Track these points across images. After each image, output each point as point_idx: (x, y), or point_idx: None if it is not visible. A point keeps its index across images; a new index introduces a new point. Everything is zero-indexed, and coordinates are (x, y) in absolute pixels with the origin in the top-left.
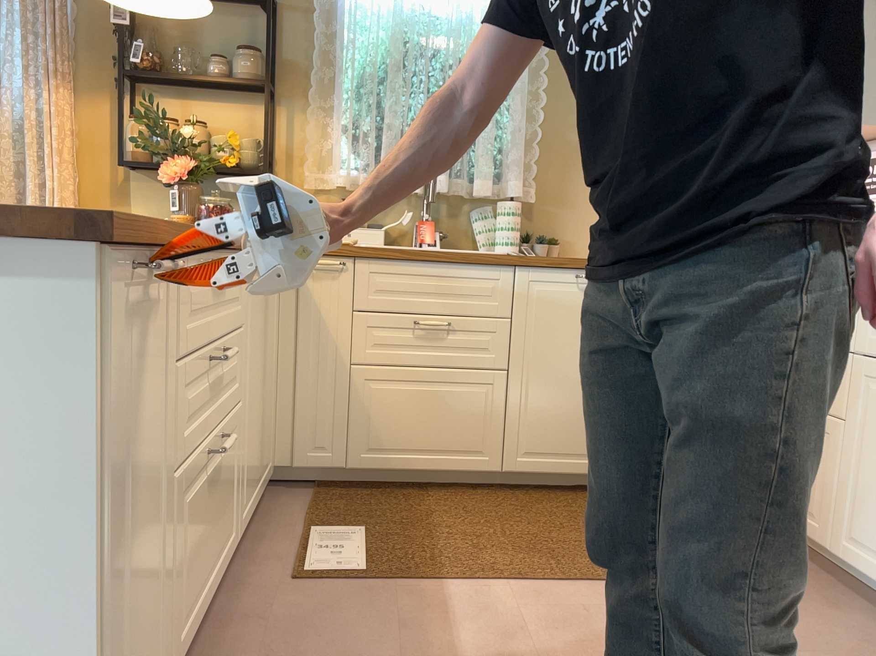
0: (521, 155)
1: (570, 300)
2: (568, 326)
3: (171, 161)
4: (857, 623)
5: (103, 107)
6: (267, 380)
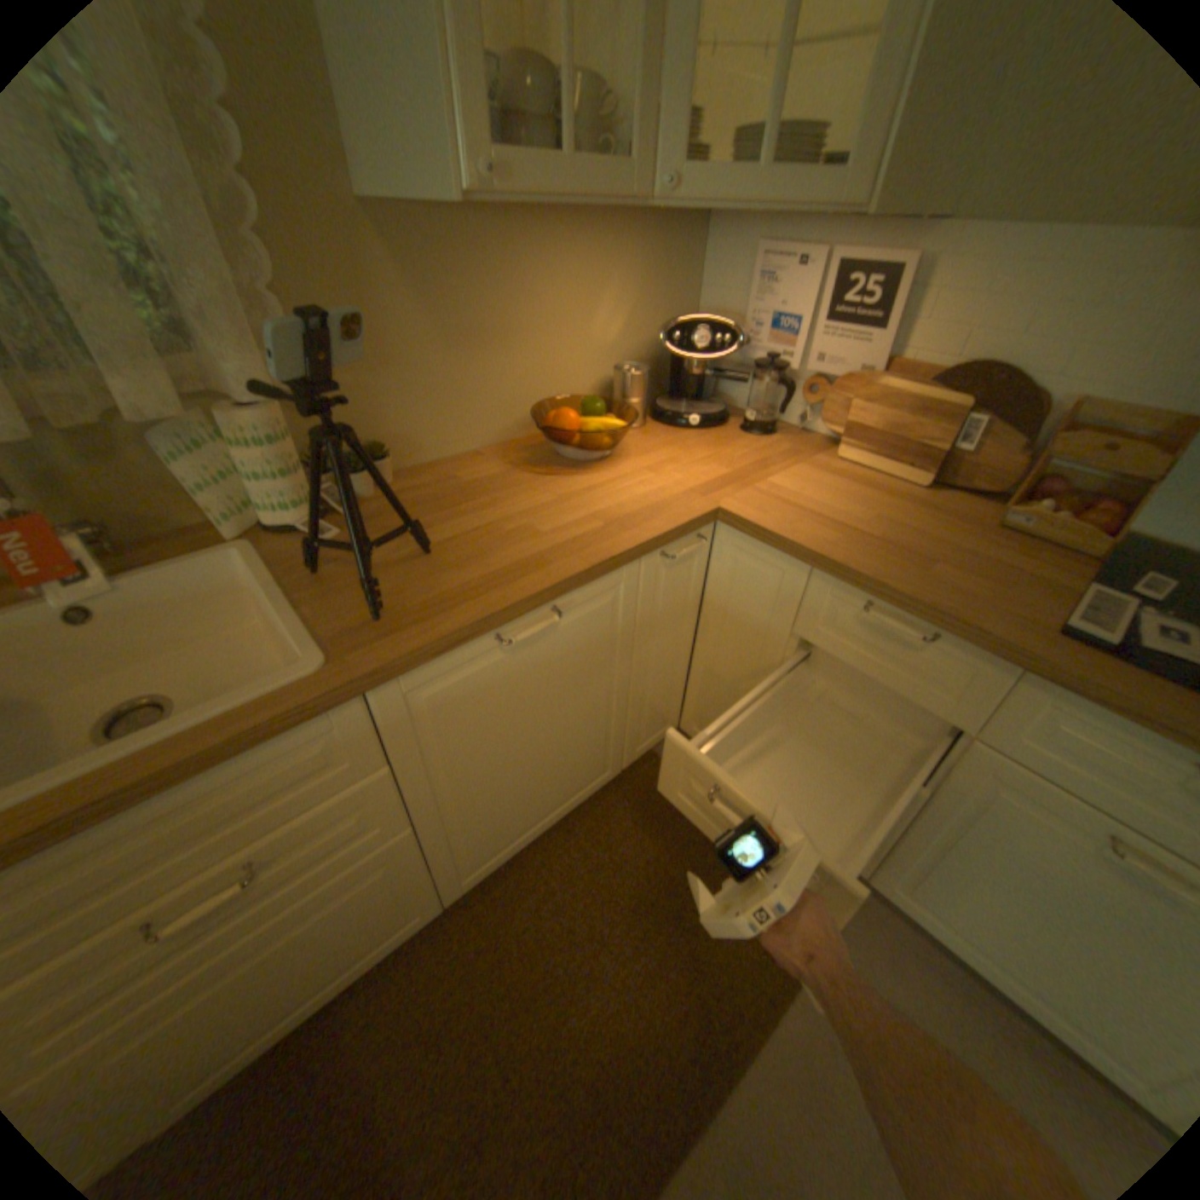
0: (221, 280)
1: (491, 680)
2: (497, 715)
3: None
4: (927, 986)
5: None
6: None
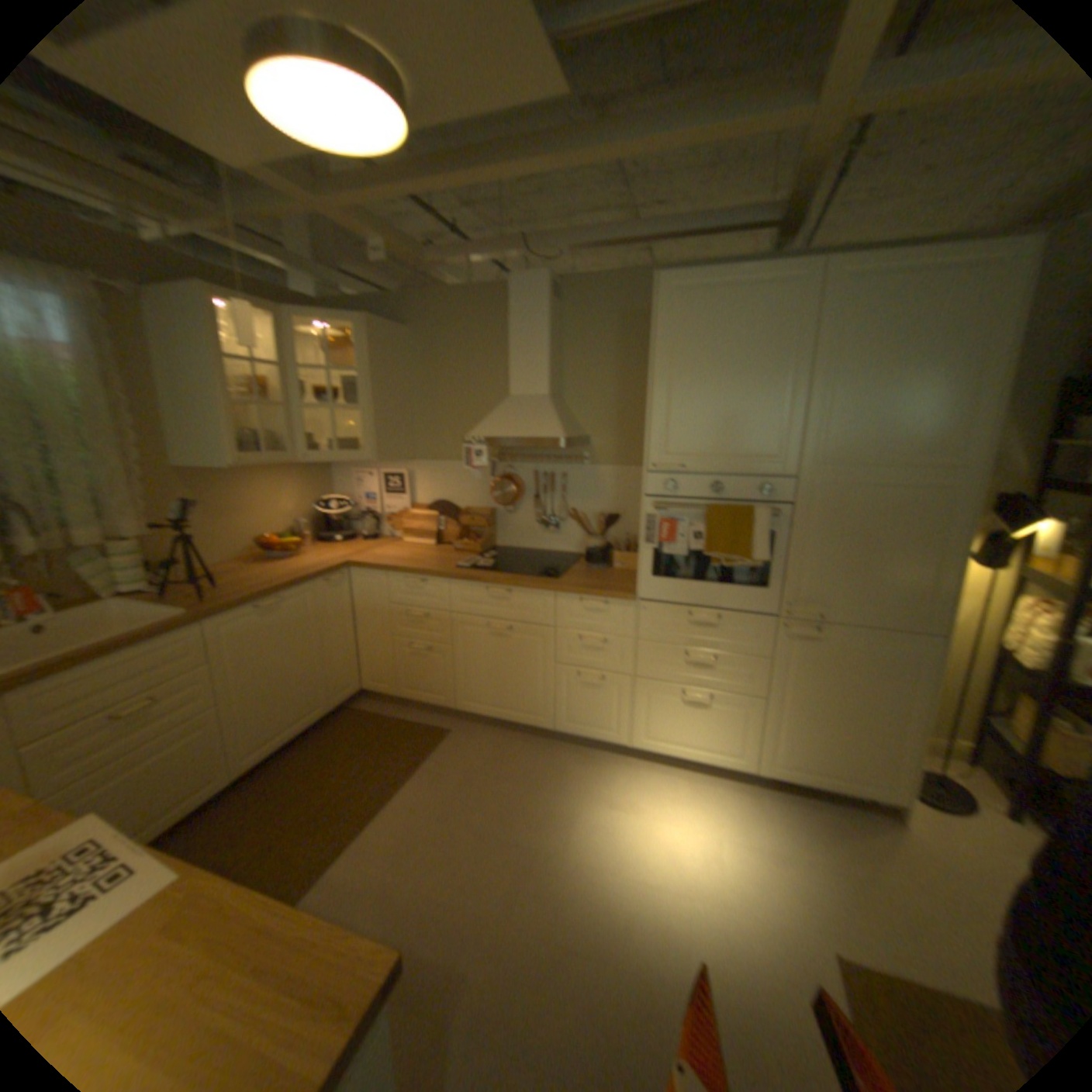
0: (127, 499)
1: (254, 630)
2: (257, 649)
3: None
4: (483, 739)
5: None
6: None
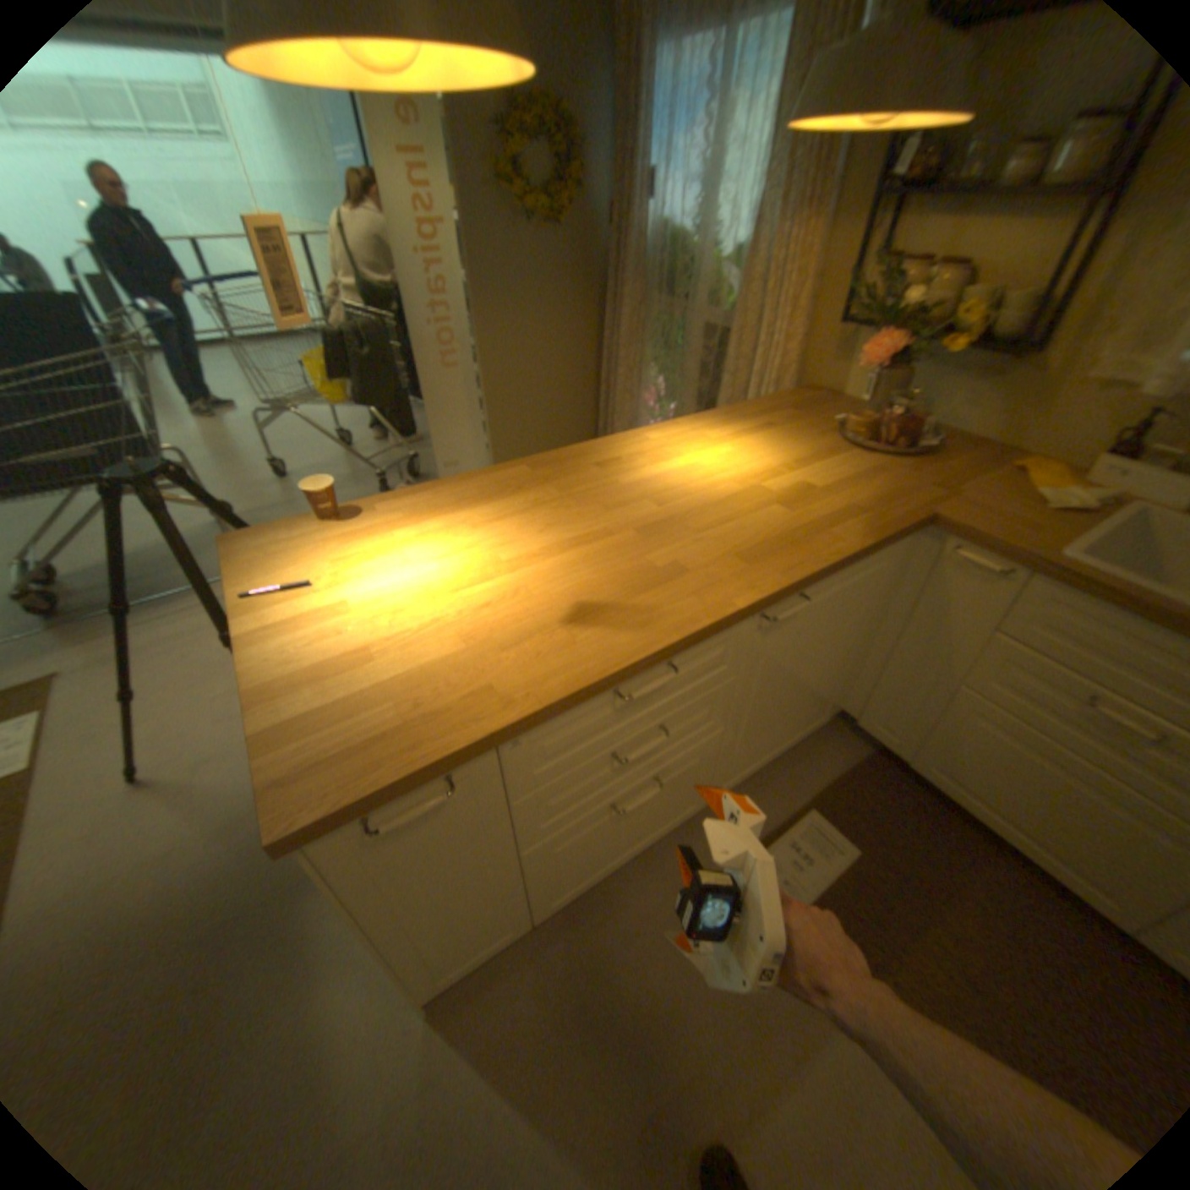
0: None
1: None
2: None
3: (881, 333)
4: None
5: (854, 229)
6: (829, 666)
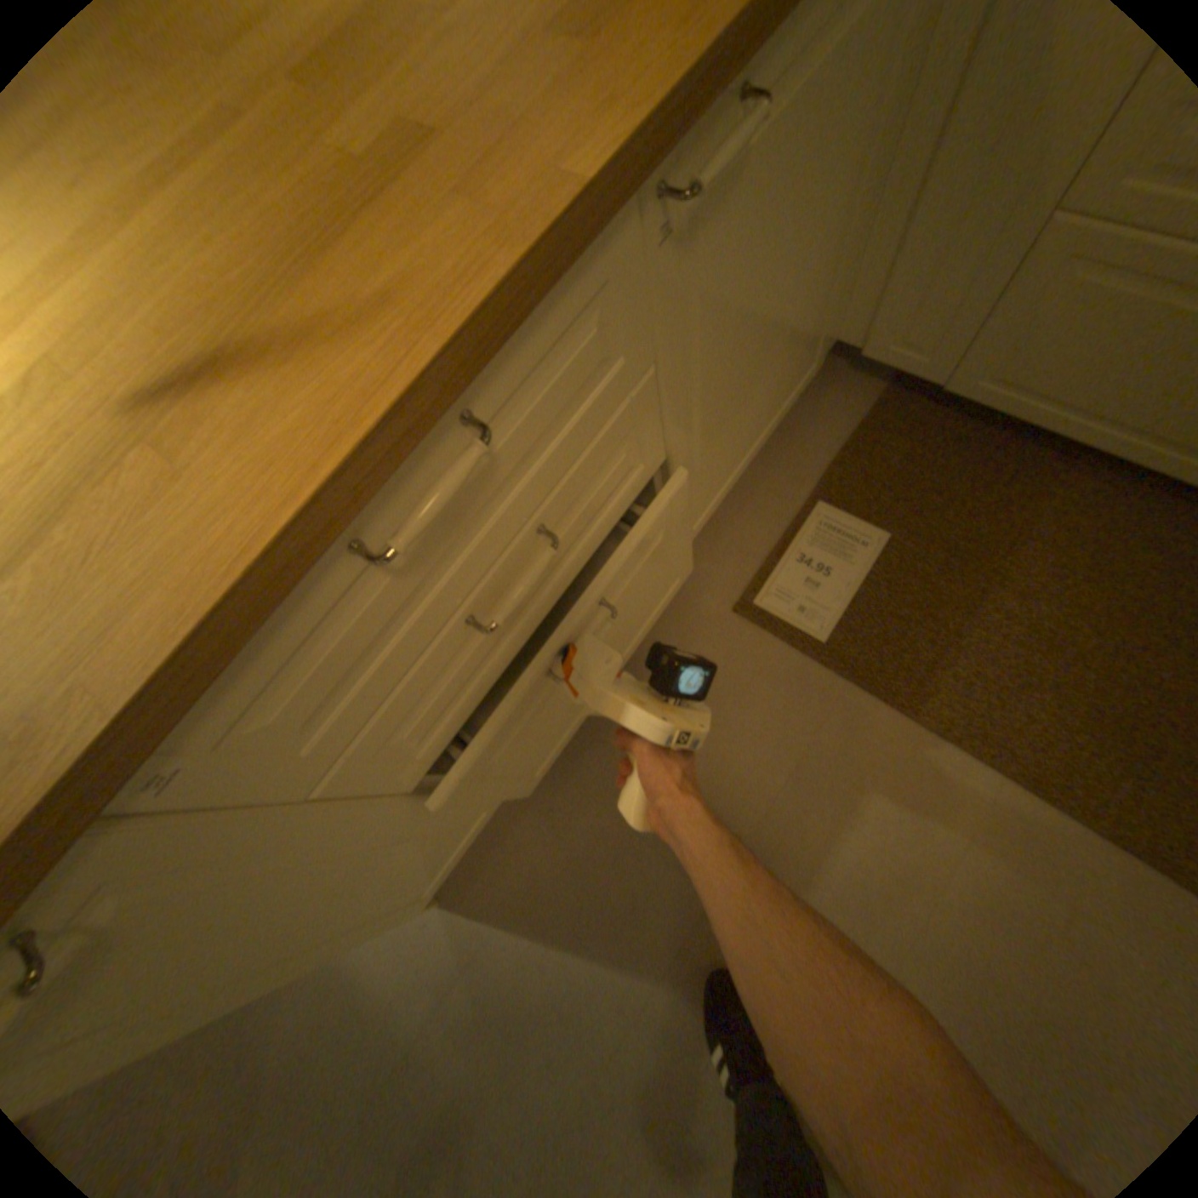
0: None
1: None
2: None
3: None
4: None
5: None
6: (817, 272)
